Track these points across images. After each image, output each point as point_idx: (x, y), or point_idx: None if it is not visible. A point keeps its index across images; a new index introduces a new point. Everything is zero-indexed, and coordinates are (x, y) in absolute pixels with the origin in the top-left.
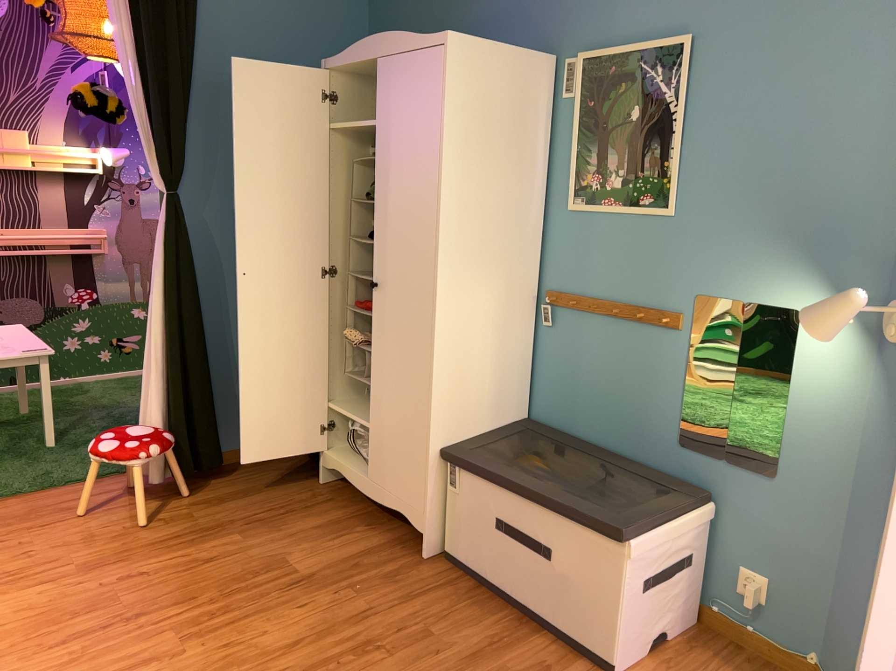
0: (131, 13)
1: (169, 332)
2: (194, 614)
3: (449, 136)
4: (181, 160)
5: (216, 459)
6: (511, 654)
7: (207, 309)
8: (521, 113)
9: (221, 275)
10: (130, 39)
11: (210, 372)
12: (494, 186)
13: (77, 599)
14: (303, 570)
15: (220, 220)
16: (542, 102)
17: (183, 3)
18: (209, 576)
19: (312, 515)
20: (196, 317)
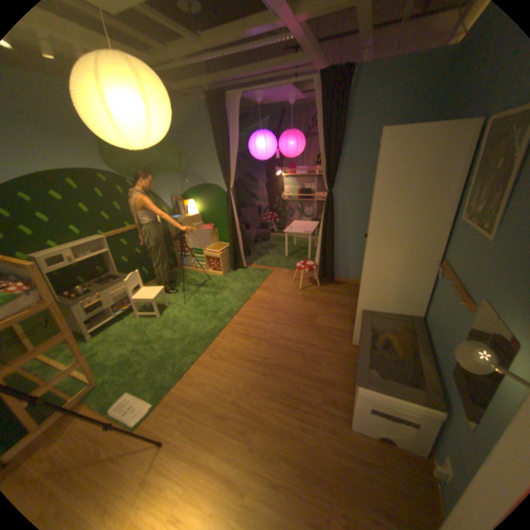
0: (325, 129)
1: (321, 237)
2: (282, 317)
3: (378, 179)
4: (332, 180)
5: (331, 279)
6: (332, 391)
7: (341, 230)
8: (439, 161)
9: (347, 220)
10: (322, 139)
11: (339, 251)
12: (410, 202)
13: (270, 300)
14: (316, 324)
15: (349, 200)
16: (462, 151)
17: (339, 121)
18: (296, 311)
19: (341, 310)
20: (331, 233)
